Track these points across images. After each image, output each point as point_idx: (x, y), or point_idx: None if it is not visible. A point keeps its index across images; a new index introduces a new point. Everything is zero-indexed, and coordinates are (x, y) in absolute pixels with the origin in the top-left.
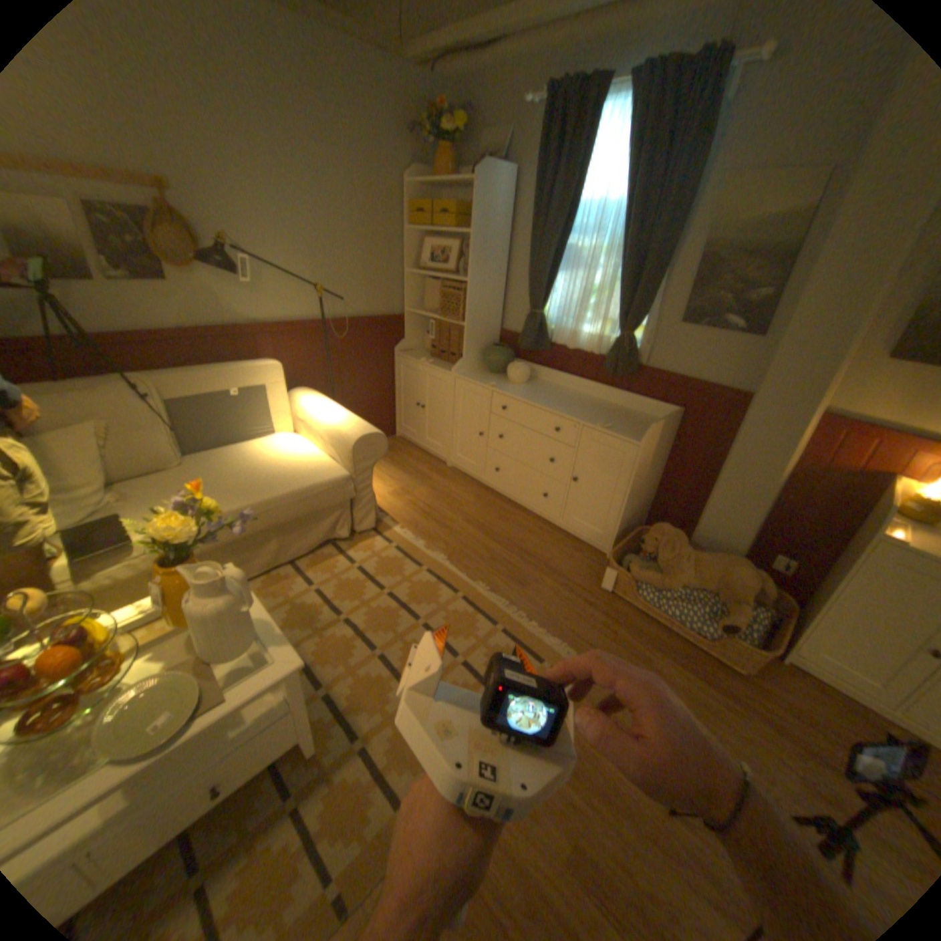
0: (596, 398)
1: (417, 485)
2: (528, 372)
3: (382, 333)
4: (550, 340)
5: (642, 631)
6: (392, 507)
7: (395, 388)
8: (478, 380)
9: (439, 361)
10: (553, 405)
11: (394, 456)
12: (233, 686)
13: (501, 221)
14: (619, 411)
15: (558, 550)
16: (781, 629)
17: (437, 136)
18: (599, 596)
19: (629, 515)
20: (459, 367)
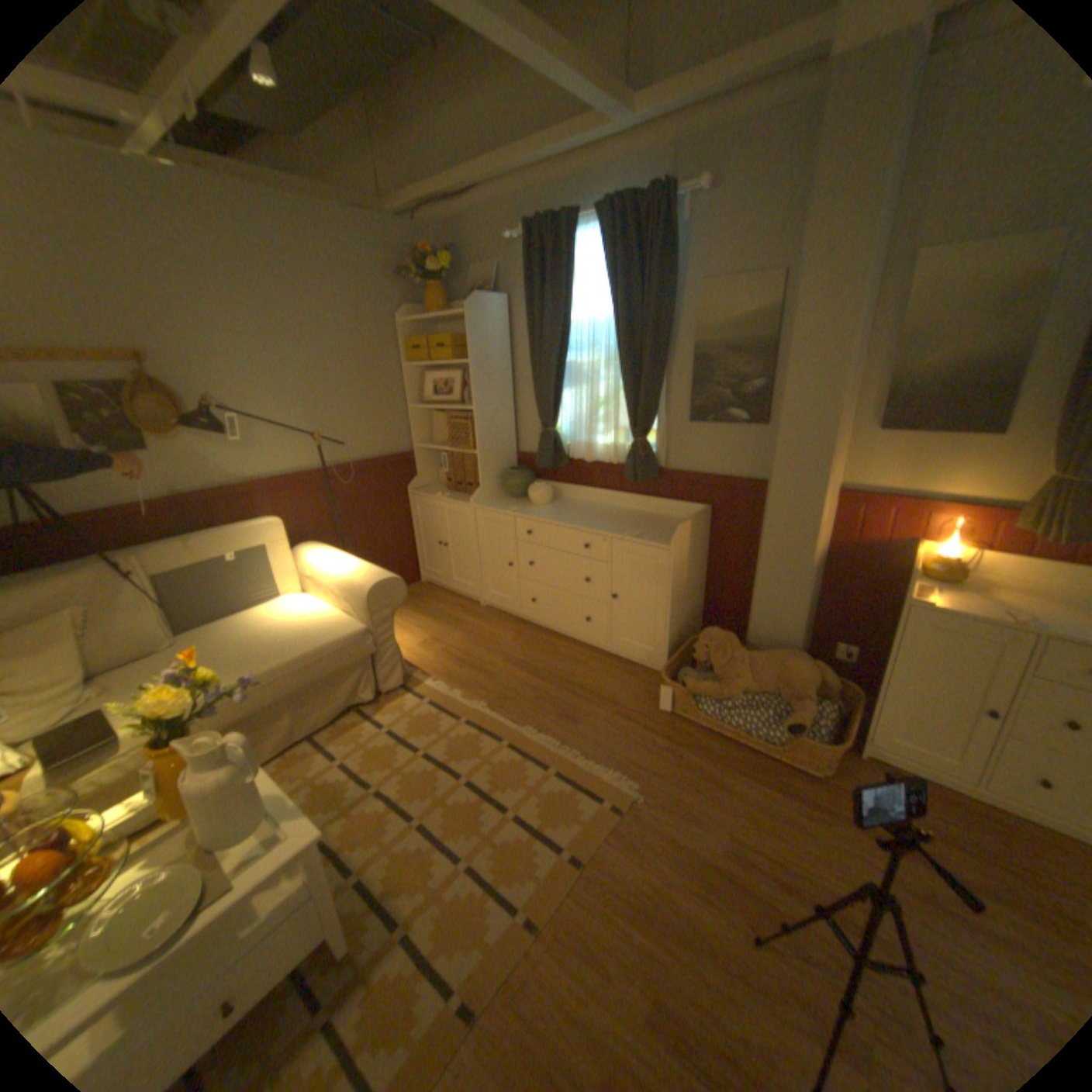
0: (623, 508)
1: (447, 631)
2: (549, 491)
3: (390, 473)
4: (566, 456)
5: (708, 749)
6: (421, 659)
7: (412, 529)
8: (499, 507)
9: (455, 494)
10: (578, 522)
11: (420, 604)
12: (241, 872)
13: (498, 348)
14: (647, 518)
15: (609, 677)
16: (851, 720)
17: (424, 276)
18: (658, 719)
19: (677, 625)
20: (477, 497)
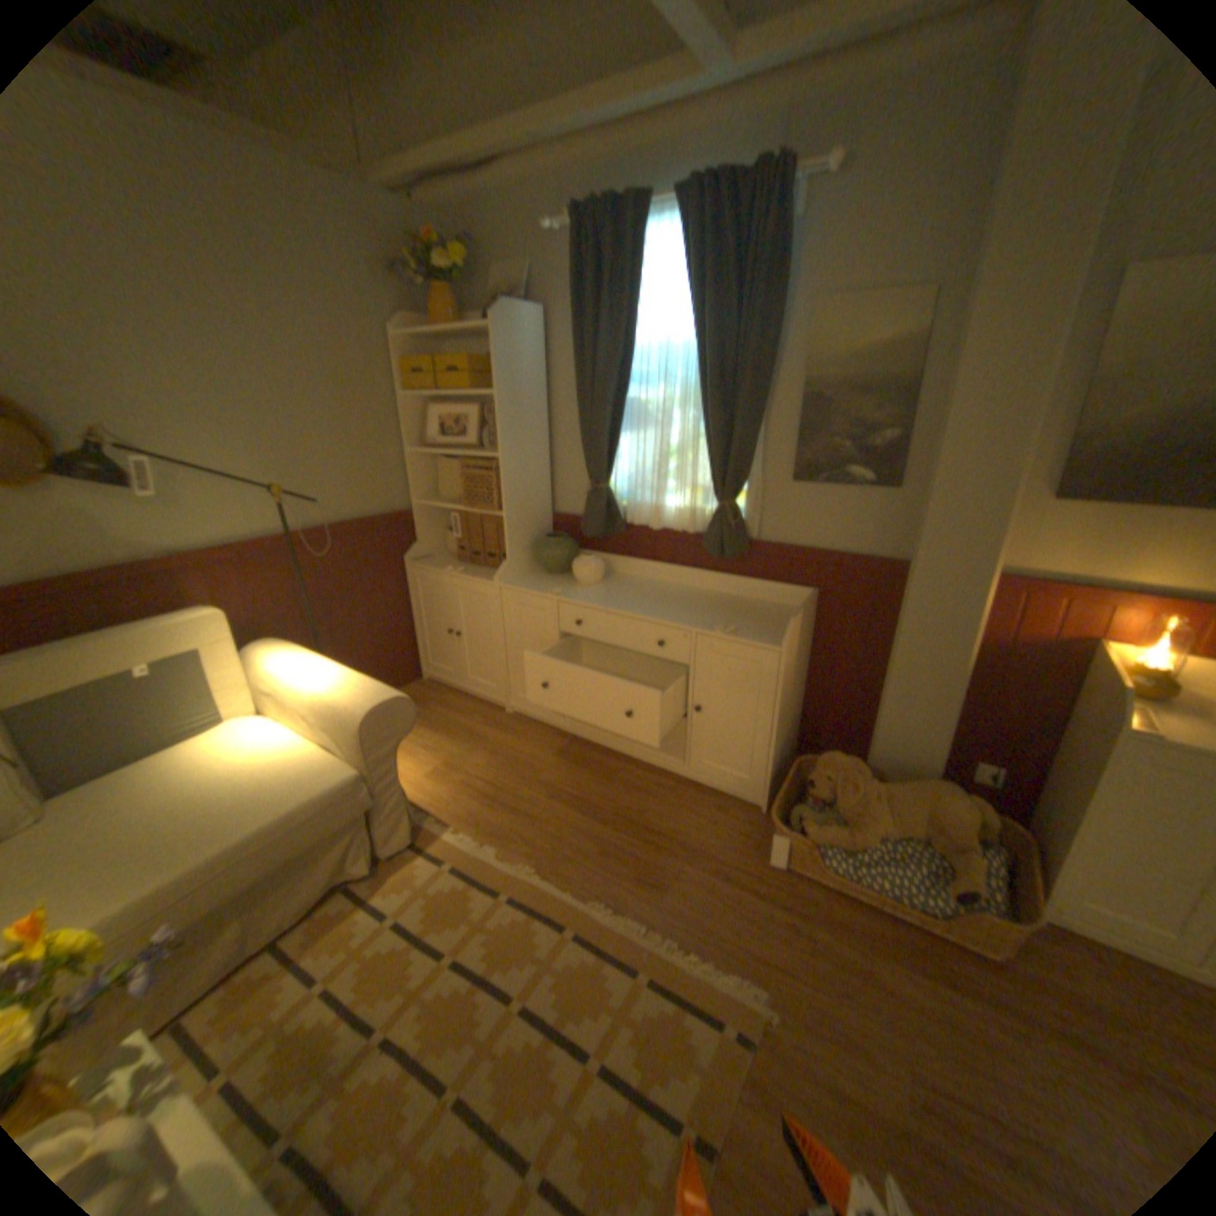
0: (700, 590)
1: (467, 754)
2: (602, 567)
3: (382, 540)
4: (624, 521)
5: (845, 924)
6: (434, 799)
7: (412, 612)
8: (535, 588)
9: (472, 568)
10: (648, 610)
11: (425, 713)
12: None
13: (533, 377)
14: (735, 604)
15: (693, 816)
16: (1019, 873)
17: (428, 277)
18: (771, 880)
19: (781, 745)
20: (504, 573)
